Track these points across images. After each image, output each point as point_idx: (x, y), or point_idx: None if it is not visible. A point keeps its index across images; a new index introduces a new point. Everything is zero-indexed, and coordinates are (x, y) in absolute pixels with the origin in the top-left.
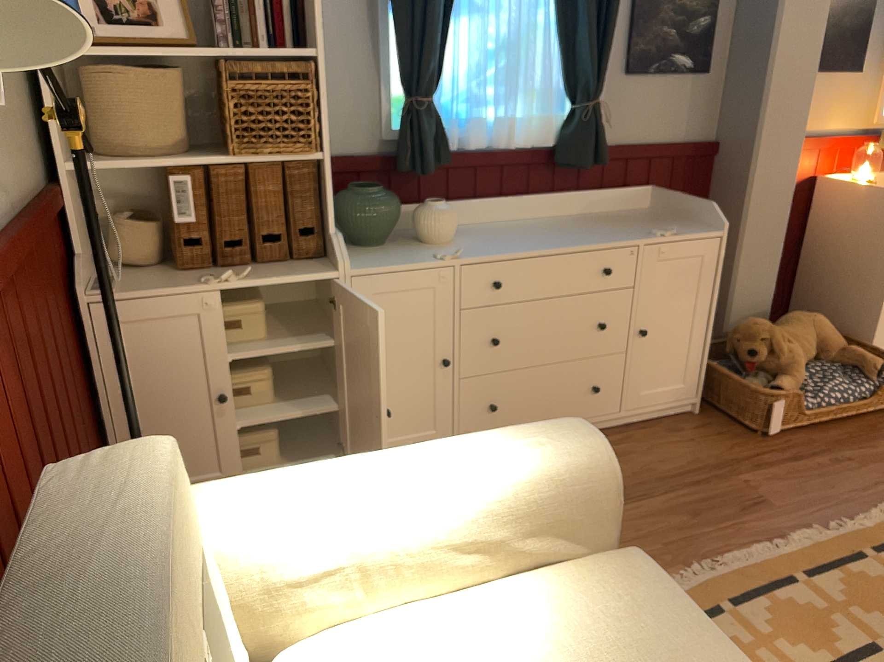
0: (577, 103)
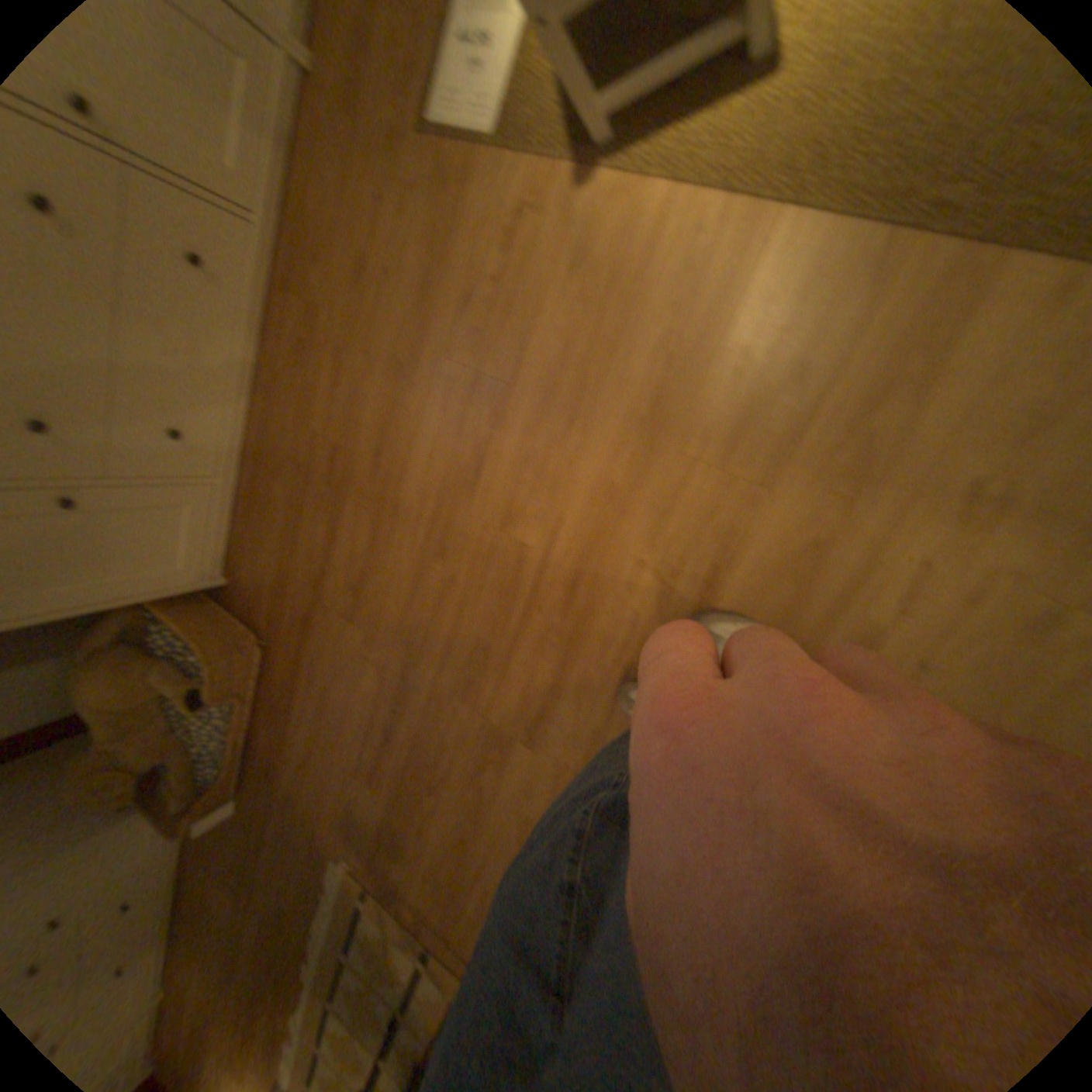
0: None
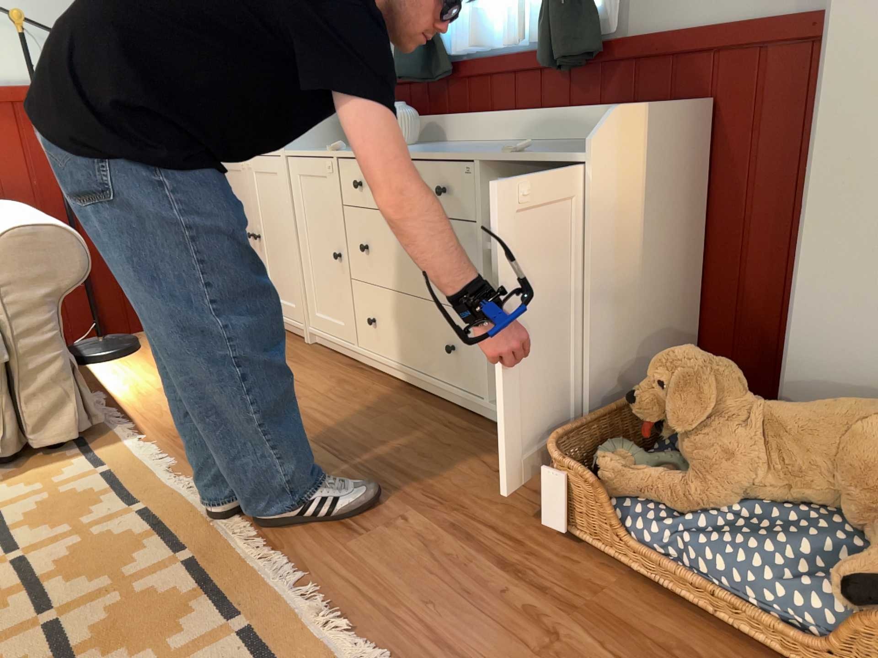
0: None
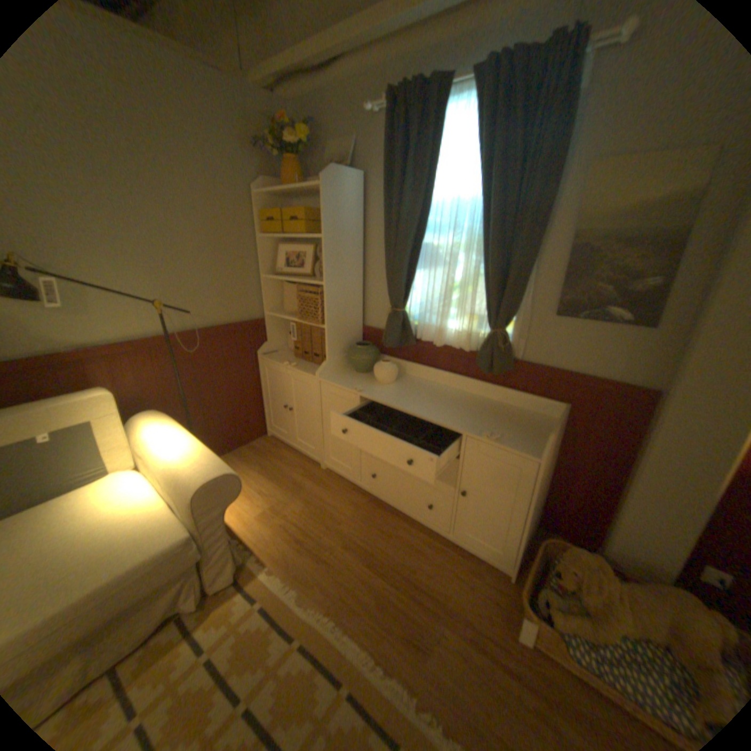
0: (491, 329)
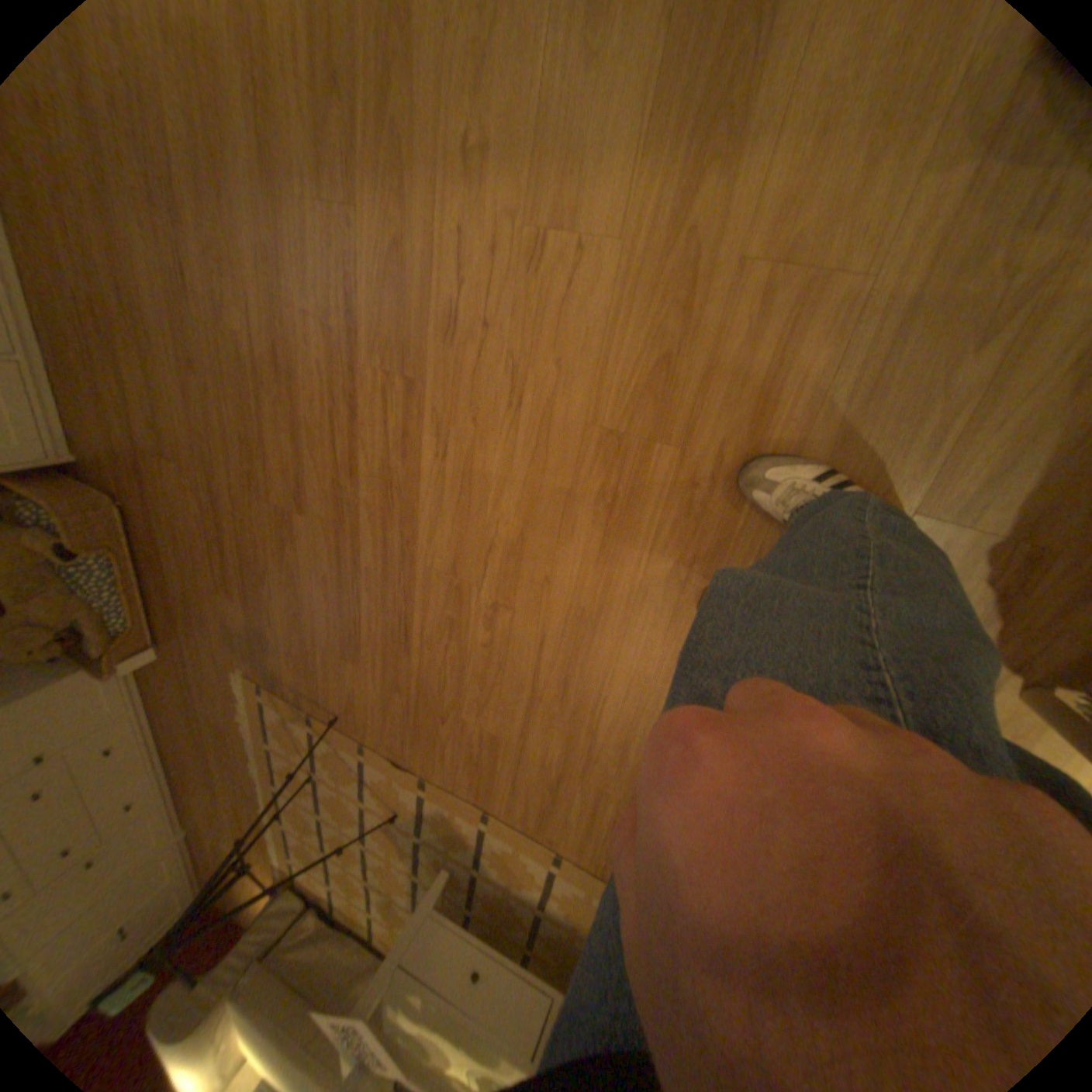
0: None
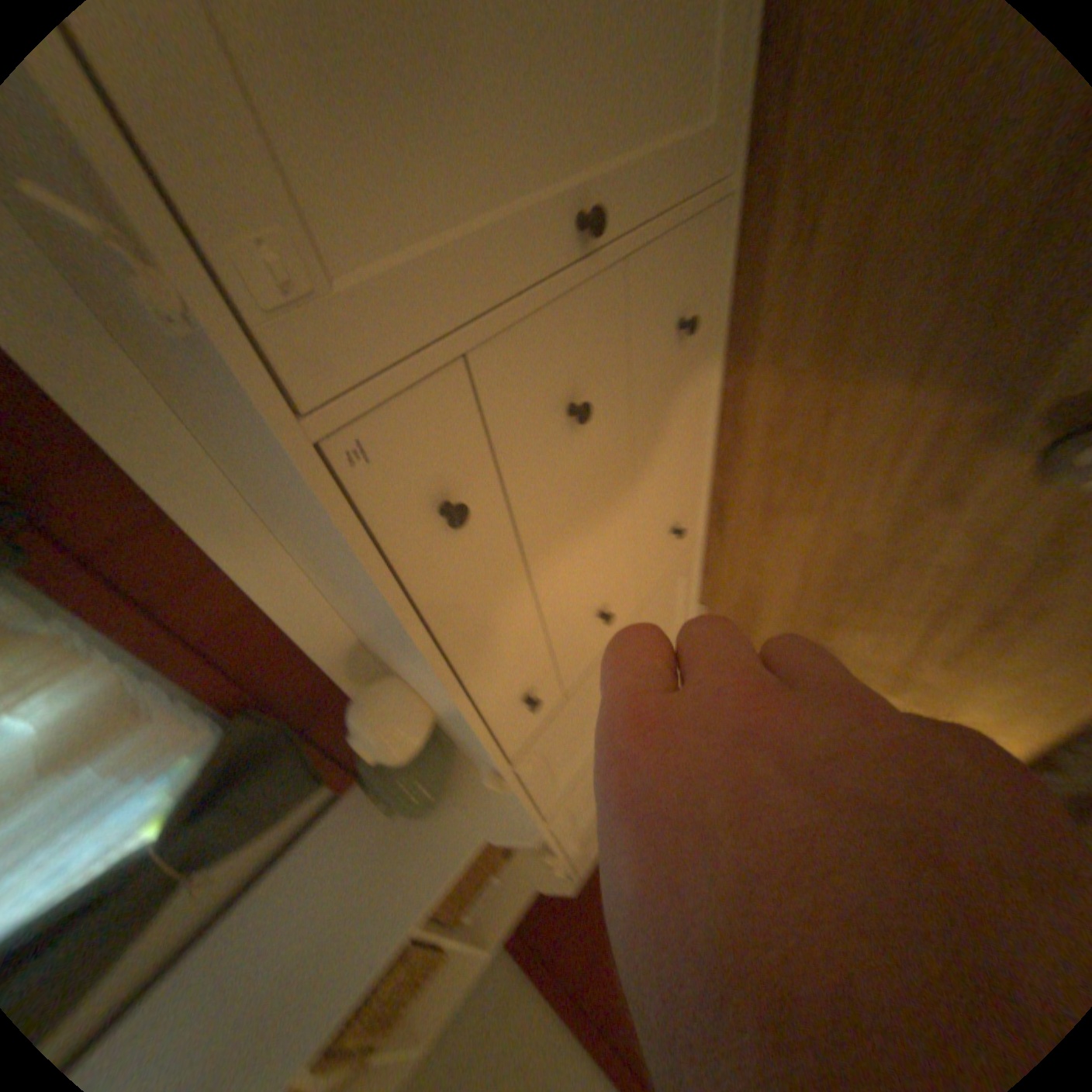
0: None
